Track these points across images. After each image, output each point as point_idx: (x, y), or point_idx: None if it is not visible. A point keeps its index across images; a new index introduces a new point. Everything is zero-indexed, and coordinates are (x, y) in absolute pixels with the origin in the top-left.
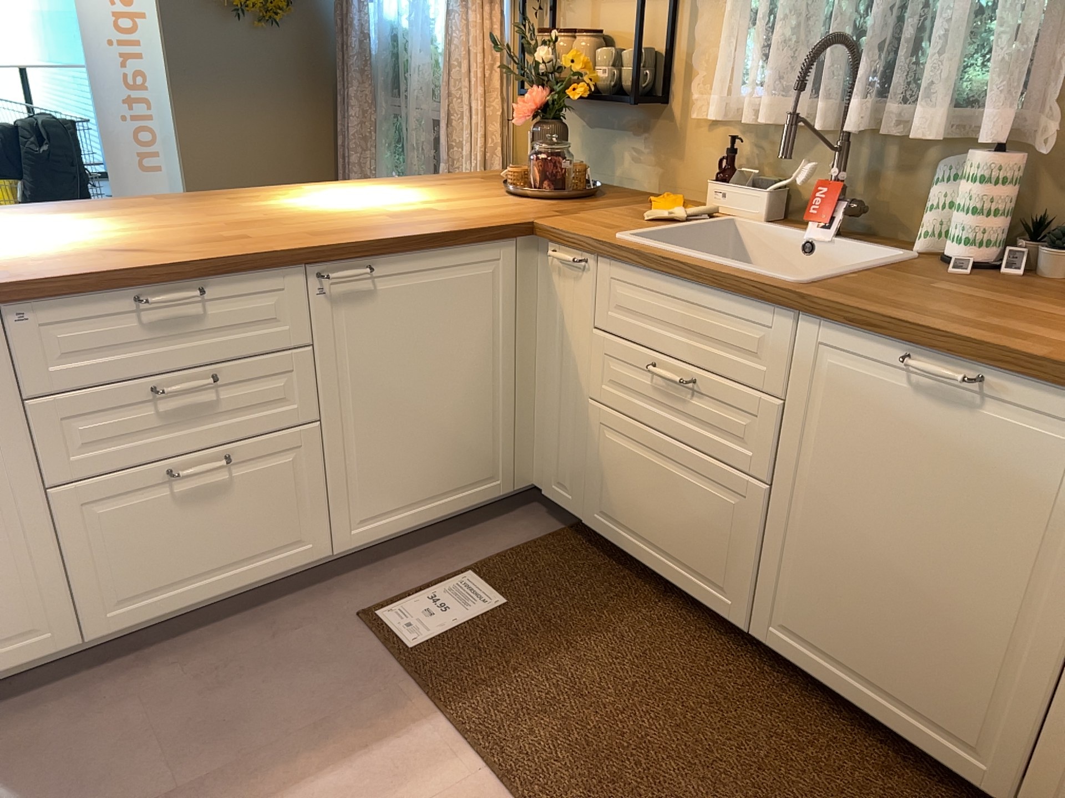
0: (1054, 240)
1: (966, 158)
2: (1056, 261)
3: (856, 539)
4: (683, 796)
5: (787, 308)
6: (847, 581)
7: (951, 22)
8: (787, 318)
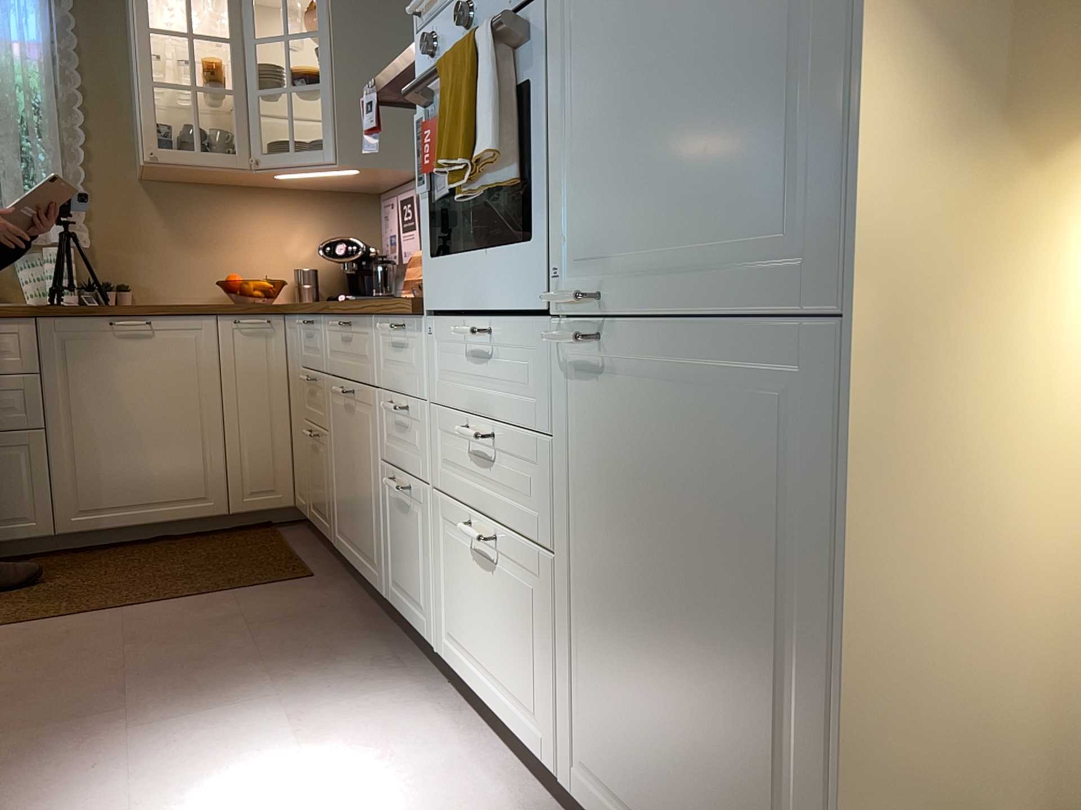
0: (105, 286)
1: (44, 250)
2: (111, 295)
3: (111, 429)
4: (110, 583)
5: (29, 316)
6: (113, 456)
7: (1, 182)
8: (27, 324)
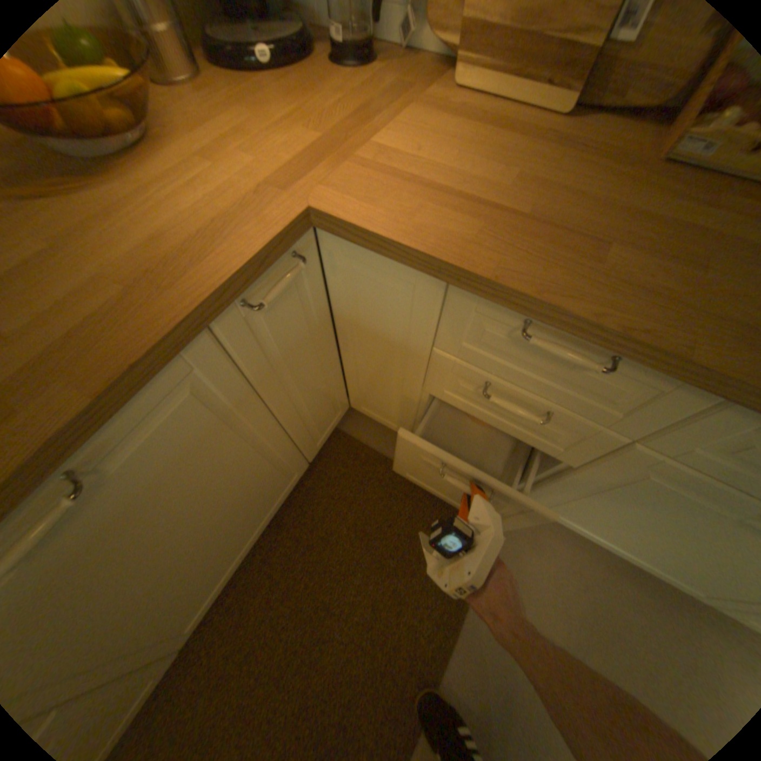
0: None
1: None
2: None
3: (161, 584)
4: (339, 666)
5: None
6: (187, 581)
7: None
8: None
